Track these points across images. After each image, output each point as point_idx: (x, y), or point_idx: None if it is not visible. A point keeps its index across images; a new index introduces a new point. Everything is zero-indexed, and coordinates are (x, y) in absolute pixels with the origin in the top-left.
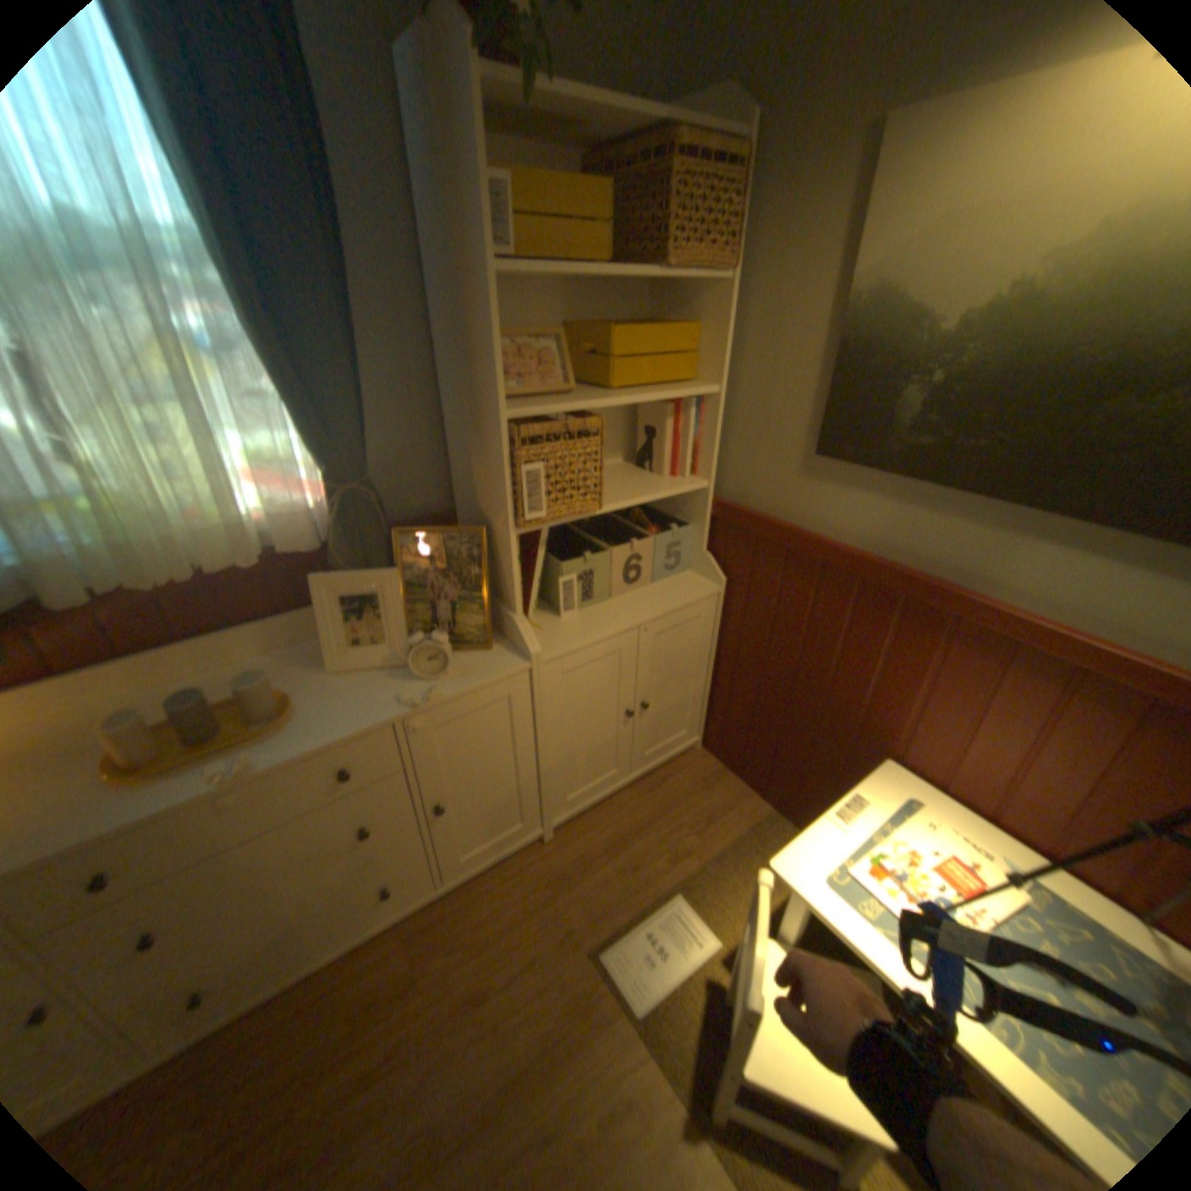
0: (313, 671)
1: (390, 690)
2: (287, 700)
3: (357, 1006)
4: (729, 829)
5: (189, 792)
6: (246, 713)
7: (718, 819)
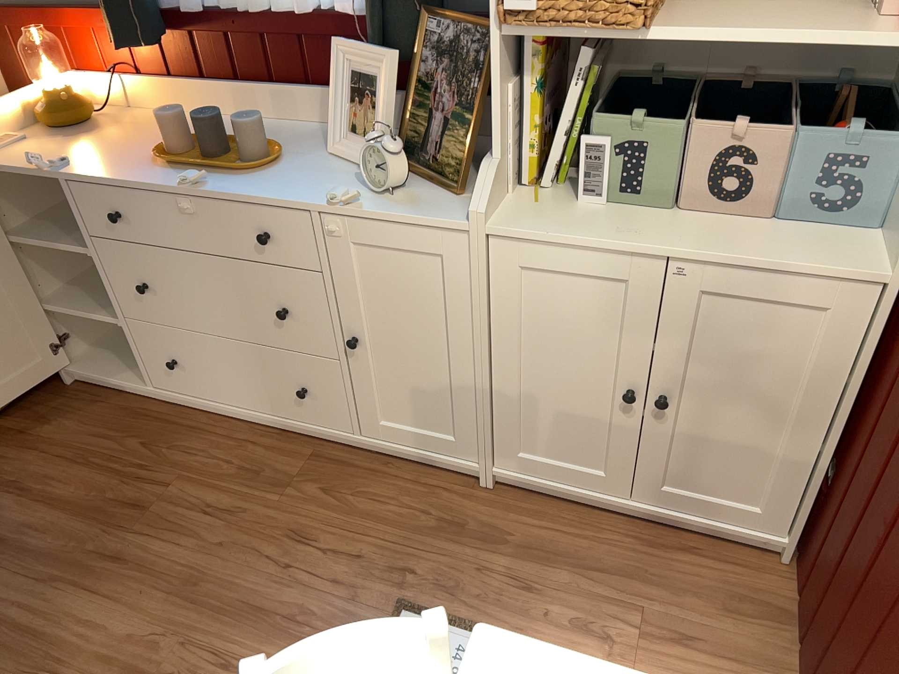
0: (325, 152)
1: (341, 188)
2: (277, 160)
3: (253, 464)
4: (690, 667)
5: (174, 187)
6: (246, 154)
7: (691, 644)
